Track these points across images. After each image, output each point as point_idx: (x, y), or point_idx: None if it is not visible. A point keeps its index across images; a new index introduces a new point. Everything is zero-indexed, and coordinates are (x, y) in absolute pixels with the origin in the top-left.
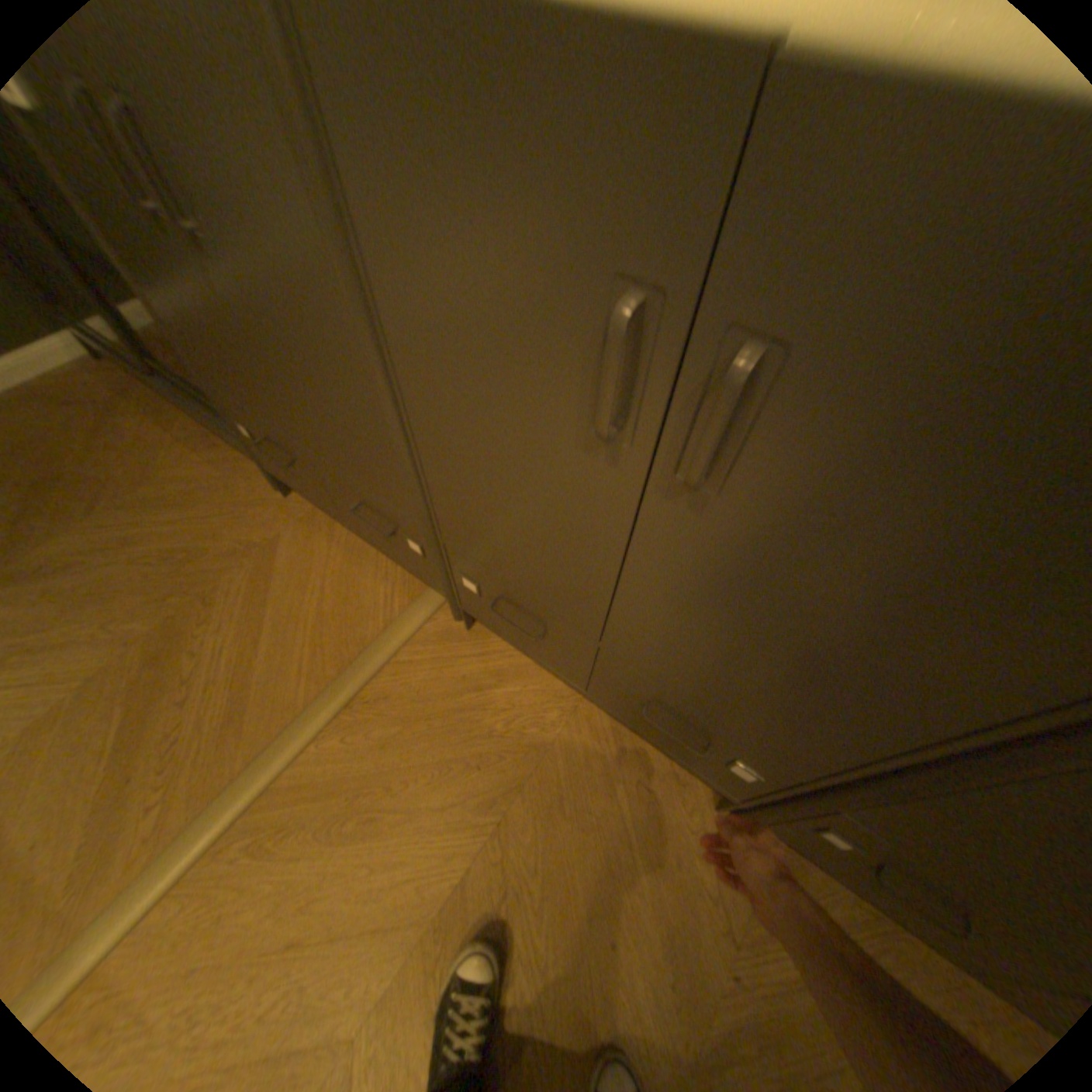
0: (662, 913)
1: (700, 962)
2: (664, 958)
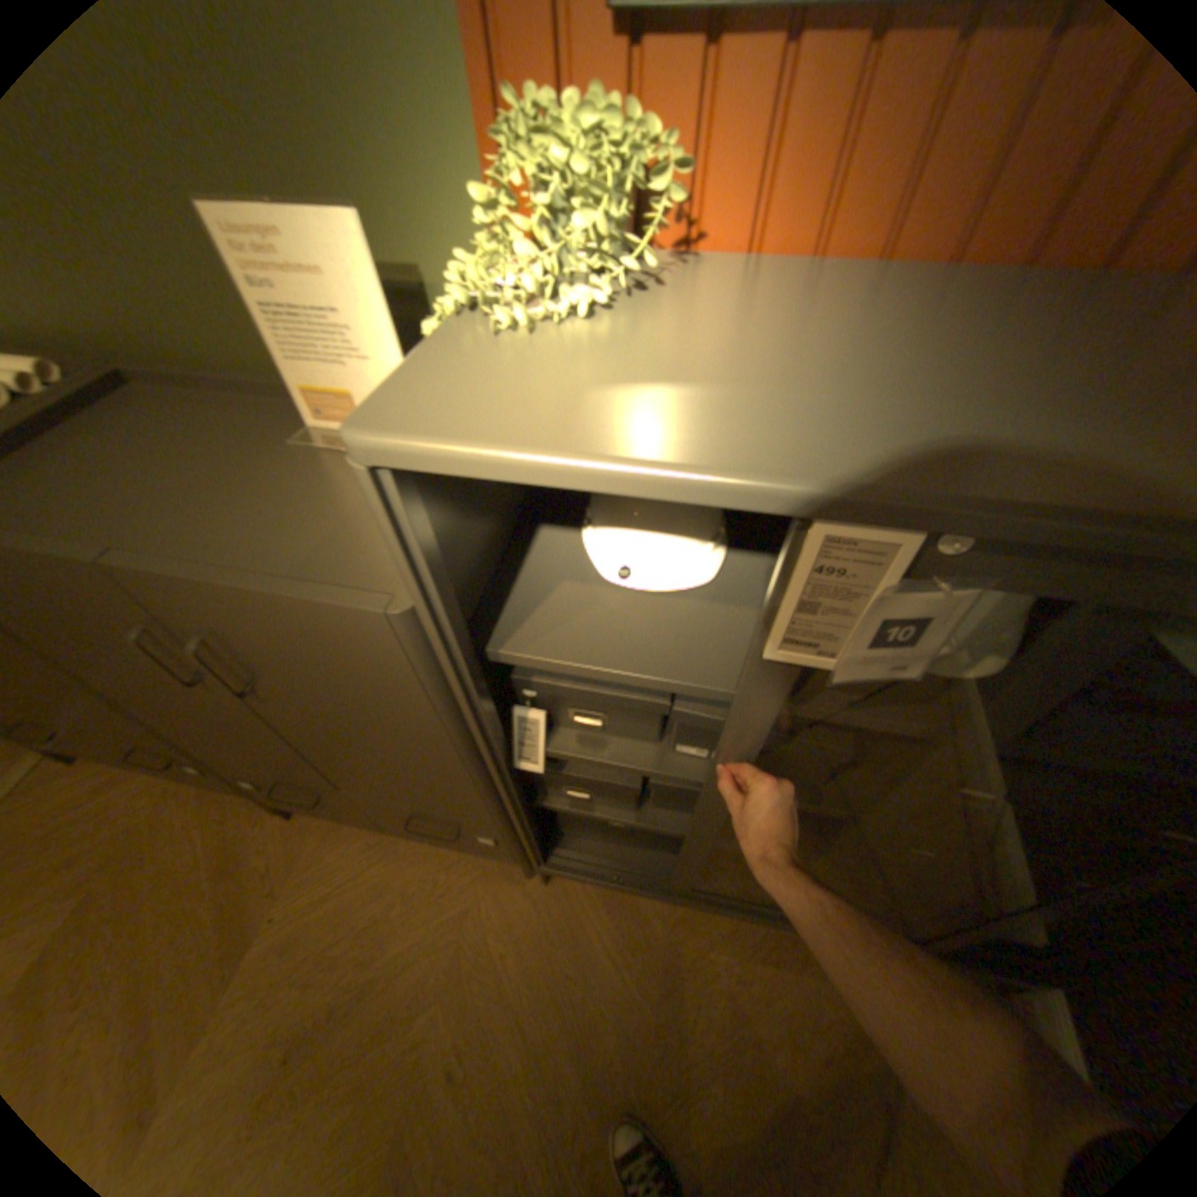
0: (215, 904)
1: (241, 922)
2: (212, 932)
